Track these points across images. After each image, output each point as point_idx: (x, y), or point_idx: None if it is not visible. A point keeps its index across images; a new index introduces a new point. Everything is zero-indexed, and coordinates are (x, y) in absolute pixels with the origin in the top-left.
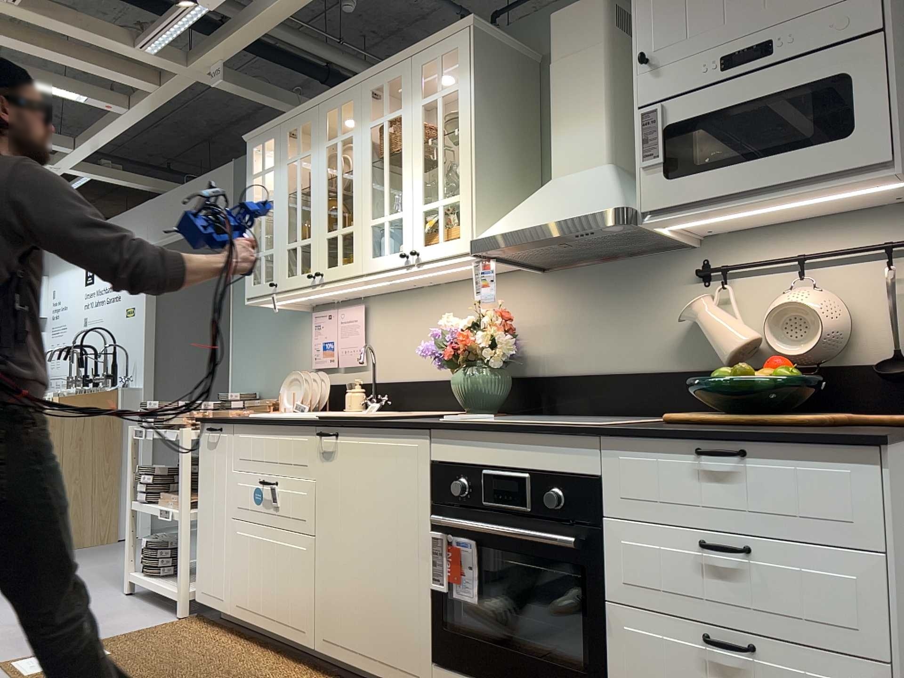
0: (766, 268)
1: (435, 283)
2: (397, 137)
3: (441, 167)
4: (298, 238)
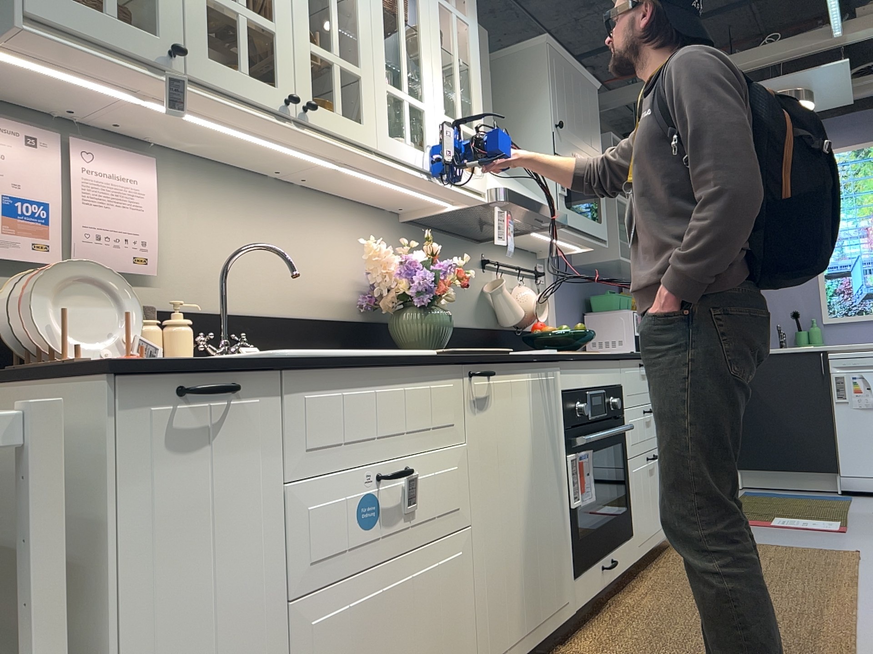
0: (504, 269)
1: (297, 182)
2: (403, 1)
3: (460, 90)
4: (242, 0)
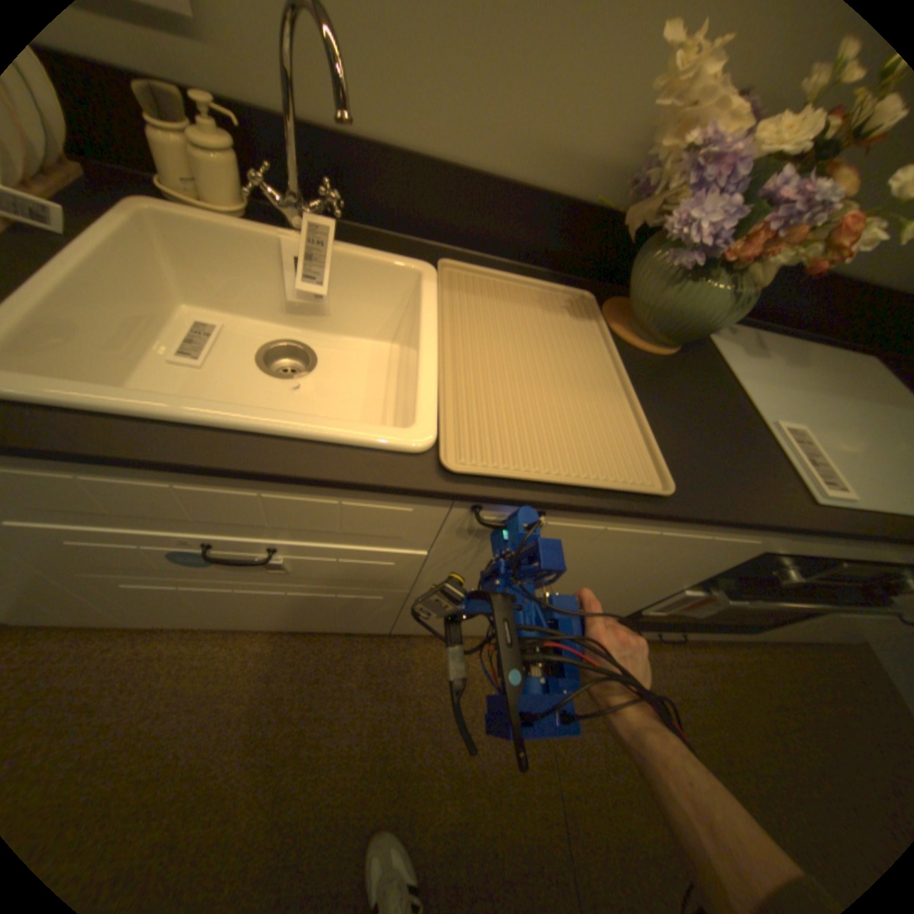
0: None
1: None
2: None
3: None
4: None
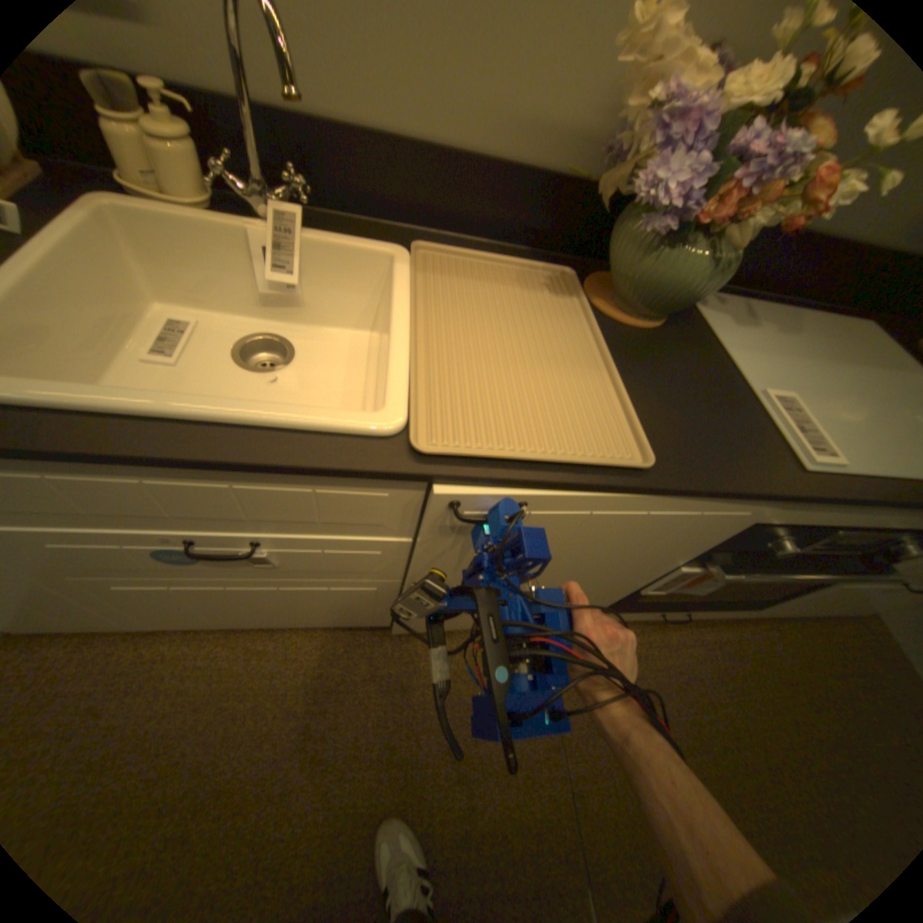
0: None
1: None
2: None
3: None
4: None
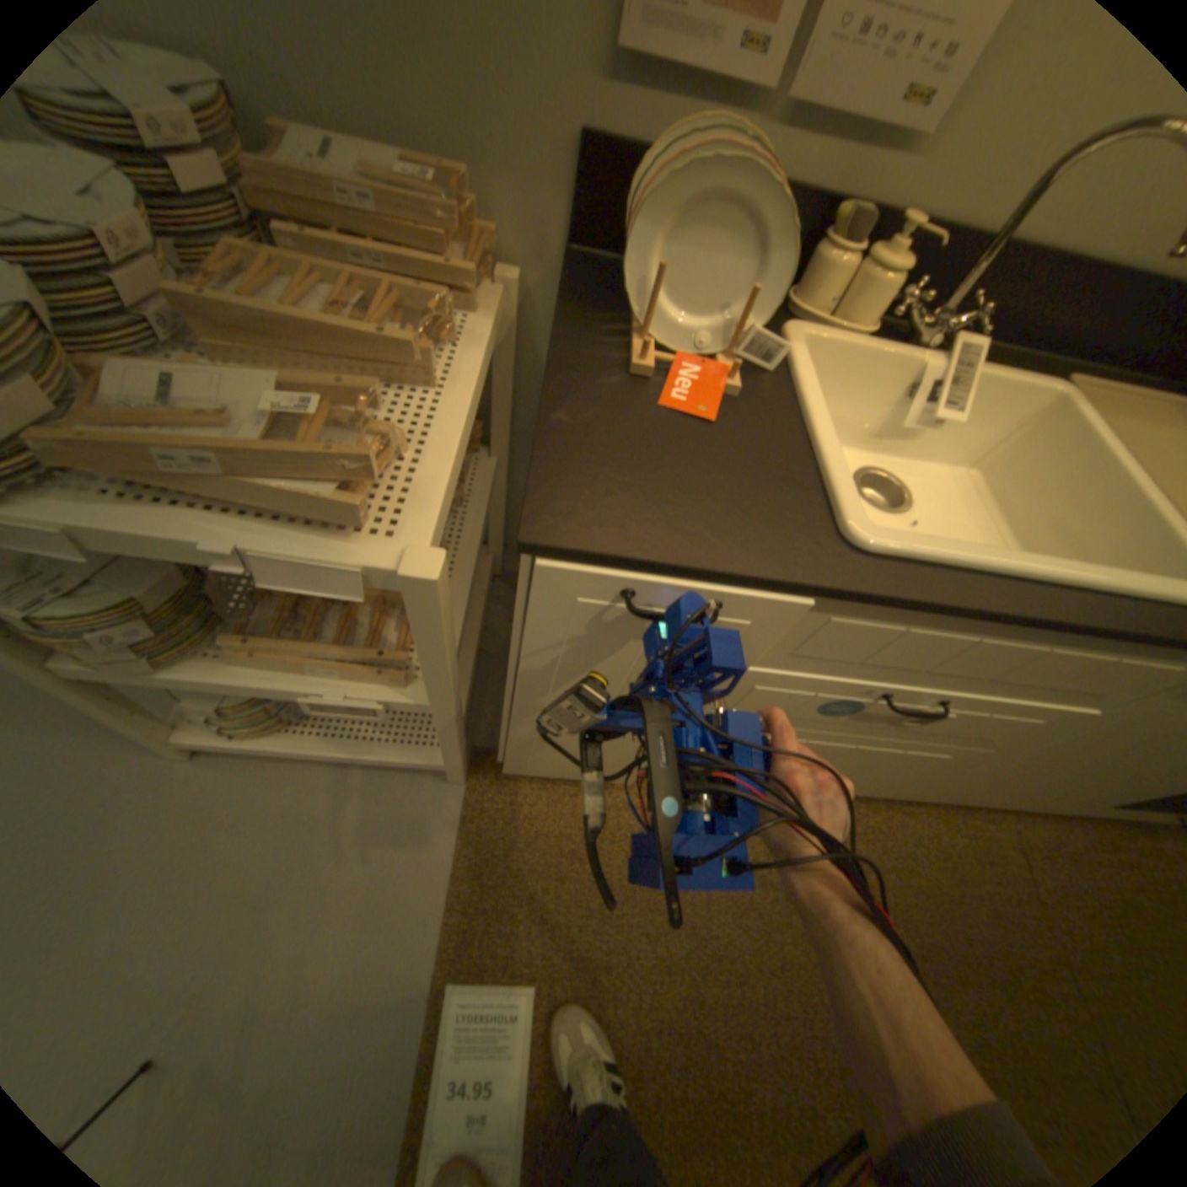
0: None
1: None
2: None
3: None
4: None
